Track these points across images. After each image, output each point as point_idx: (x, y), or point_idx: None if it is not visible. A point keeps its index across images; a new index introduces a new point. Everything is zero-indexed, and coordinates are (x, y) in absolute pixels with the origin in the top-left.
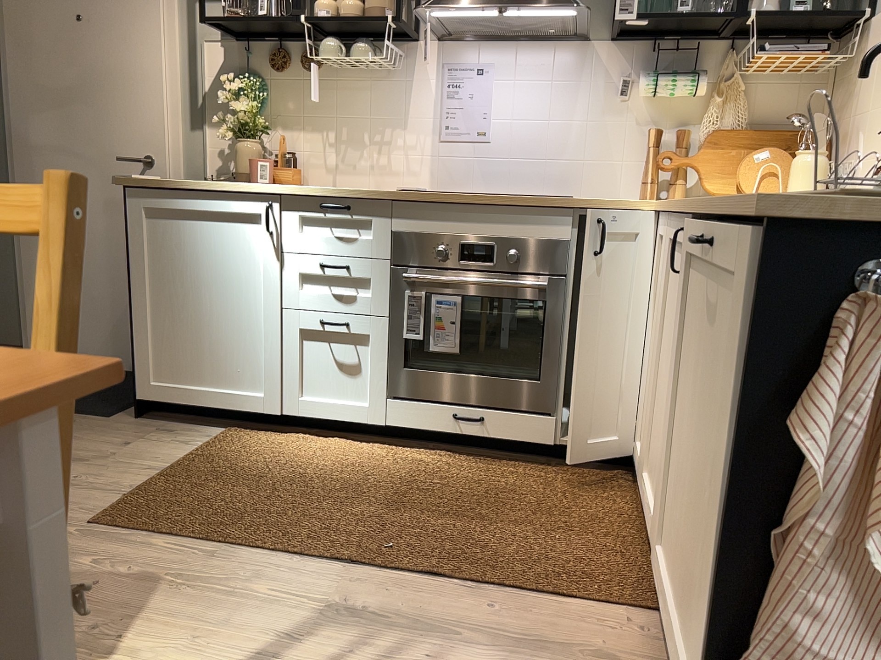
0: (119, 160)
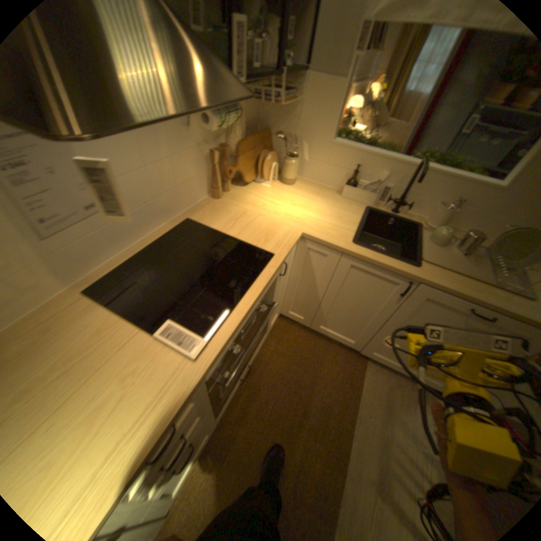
0: None
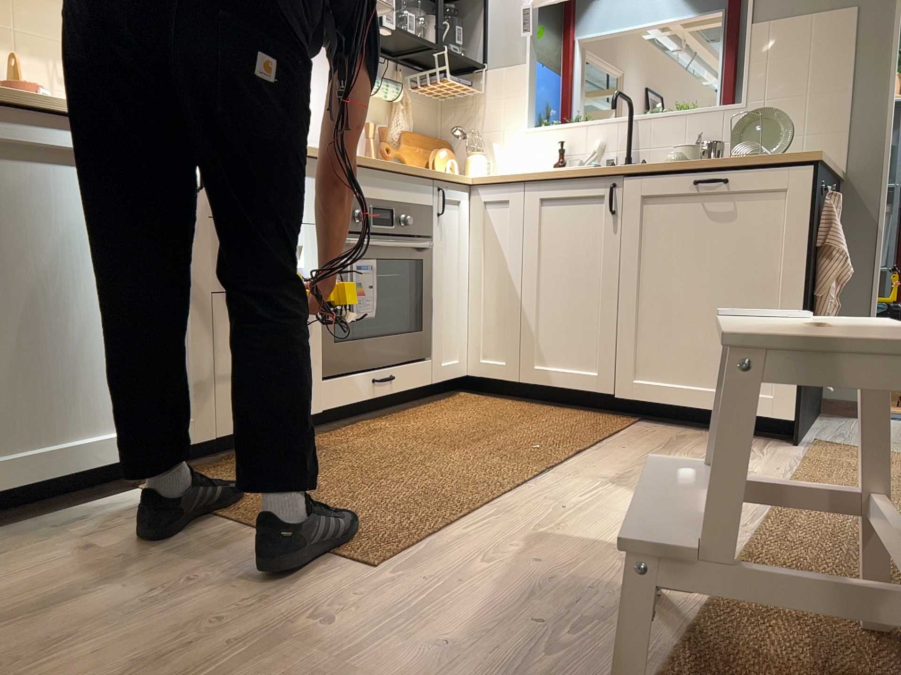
0: None
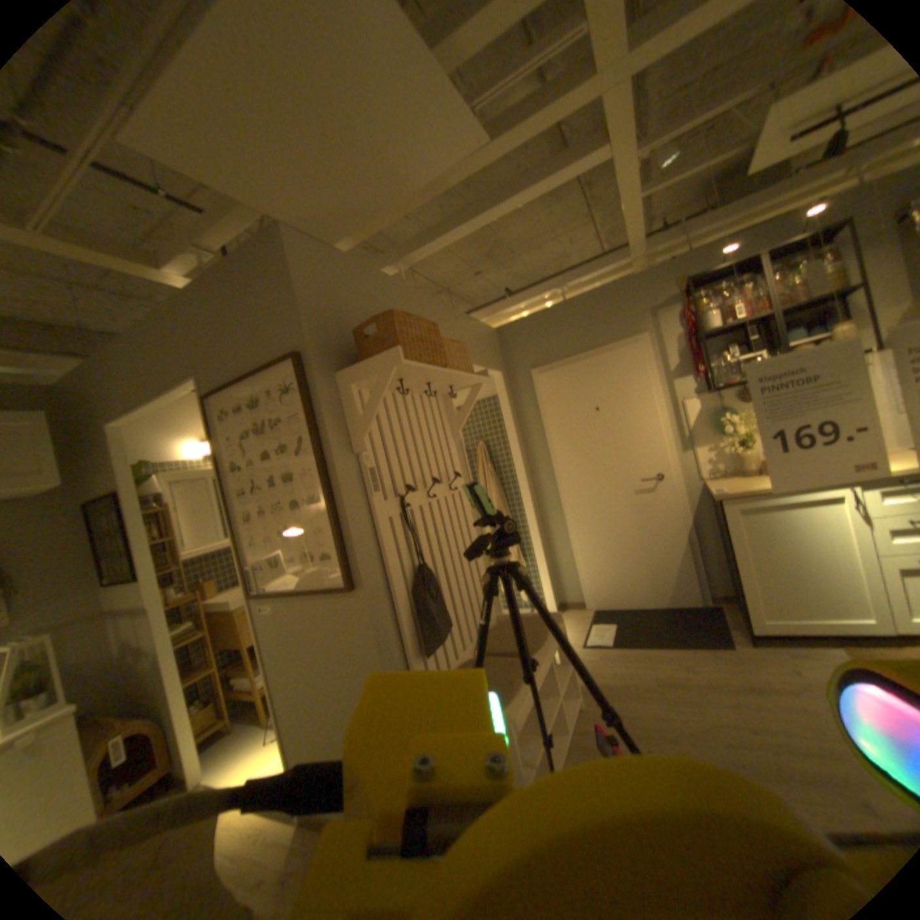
0: (645, 479)
